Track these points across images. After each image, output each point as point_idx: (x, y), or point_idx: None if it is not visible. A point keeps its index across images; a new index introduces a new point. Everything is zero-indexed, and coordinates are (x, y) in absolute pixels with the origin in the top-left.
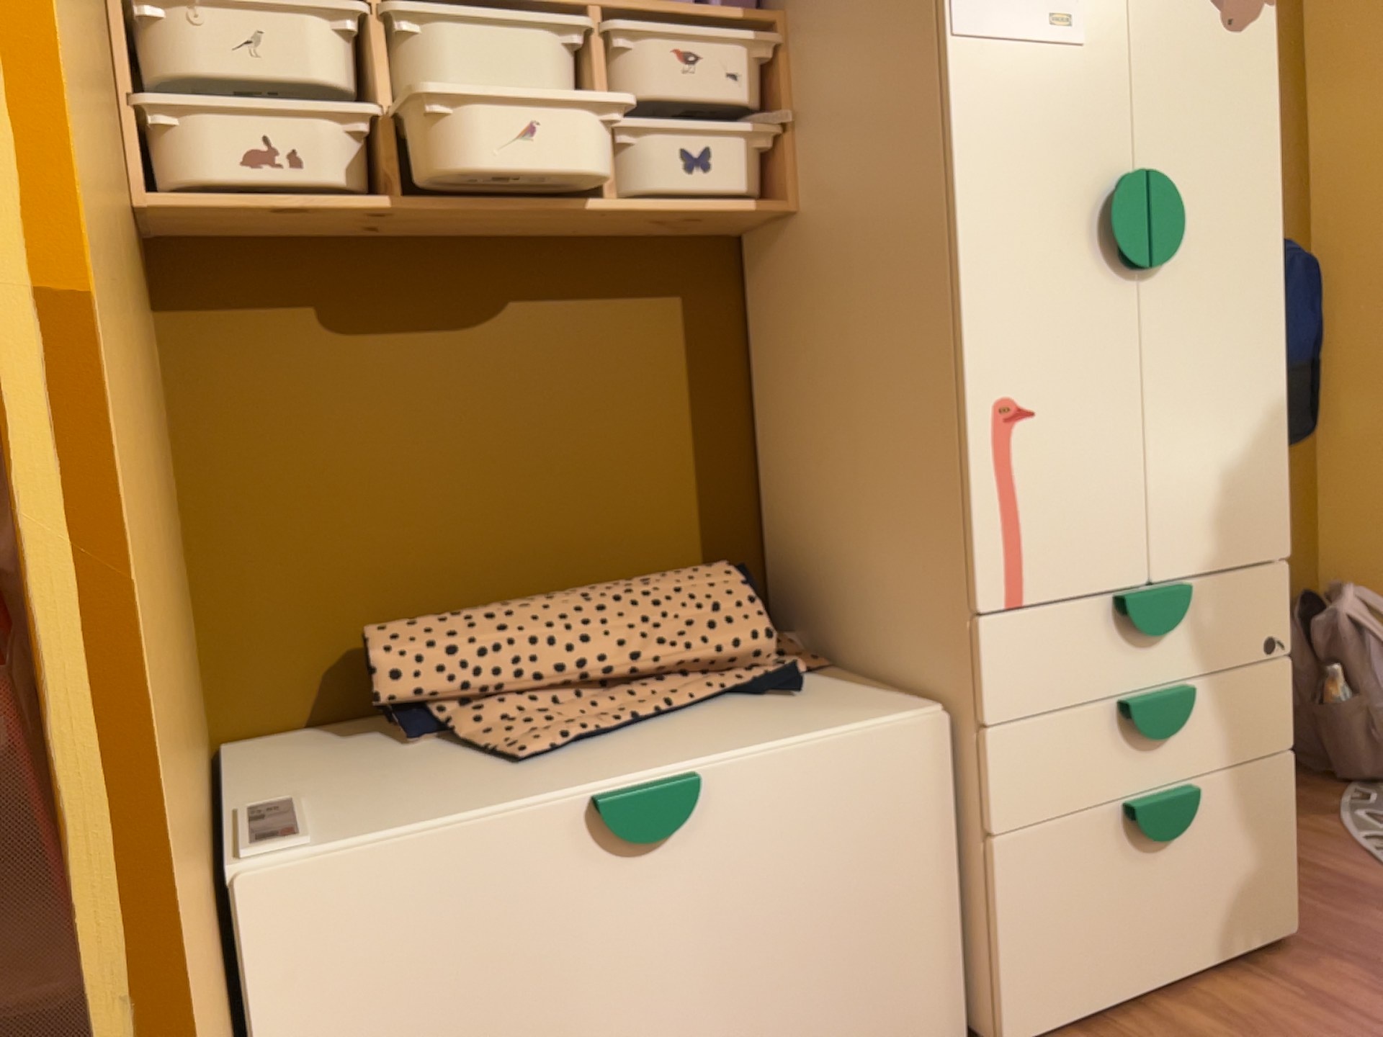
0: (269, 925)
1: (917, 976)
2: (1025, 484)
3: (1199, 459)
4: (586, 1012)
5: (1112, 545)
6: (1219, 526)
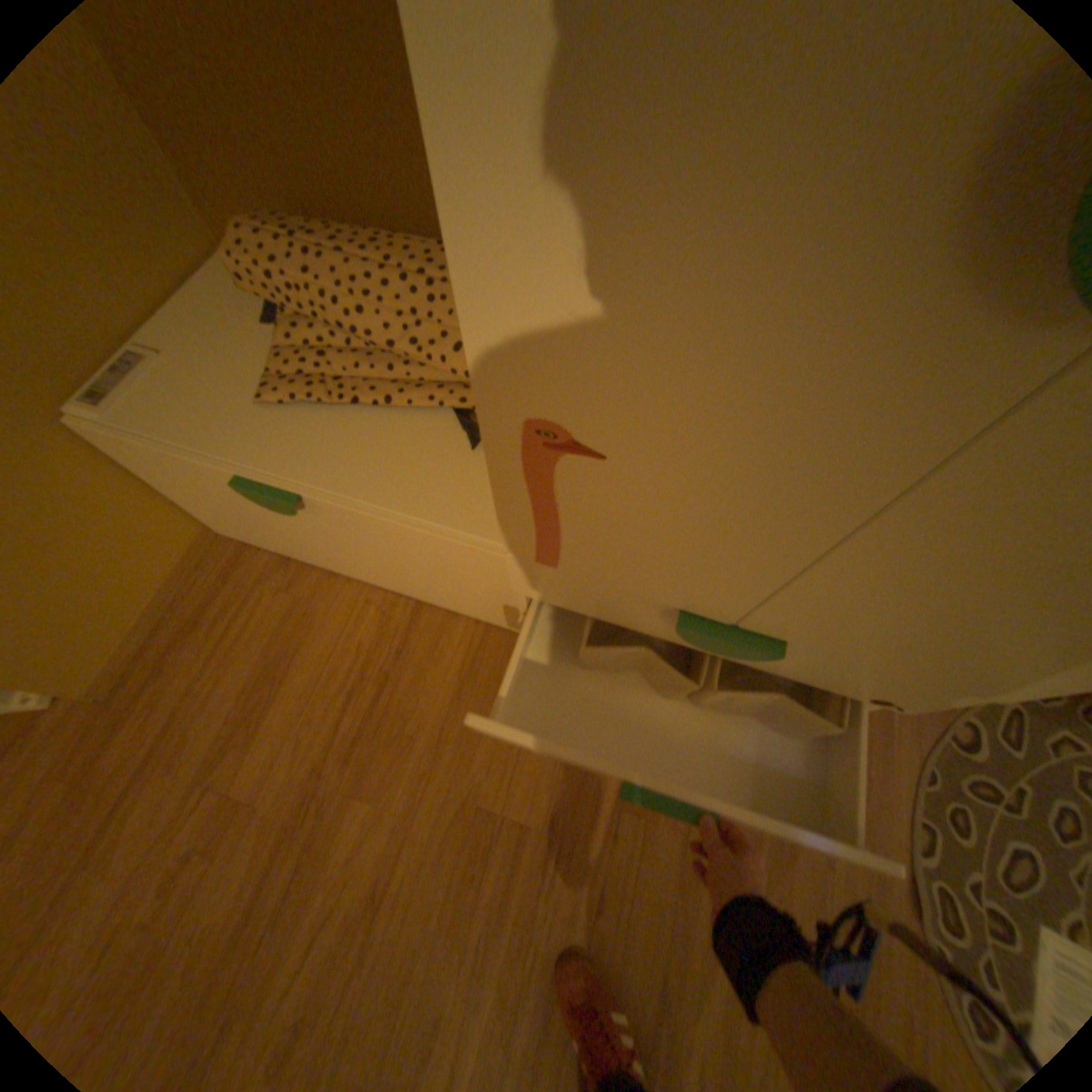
0: (95, 439)
1: (487, 608)
2: (570, 503)
3: (925, 605)
4: (290, 532)
5: (691, 587)
6: (891, 646)
